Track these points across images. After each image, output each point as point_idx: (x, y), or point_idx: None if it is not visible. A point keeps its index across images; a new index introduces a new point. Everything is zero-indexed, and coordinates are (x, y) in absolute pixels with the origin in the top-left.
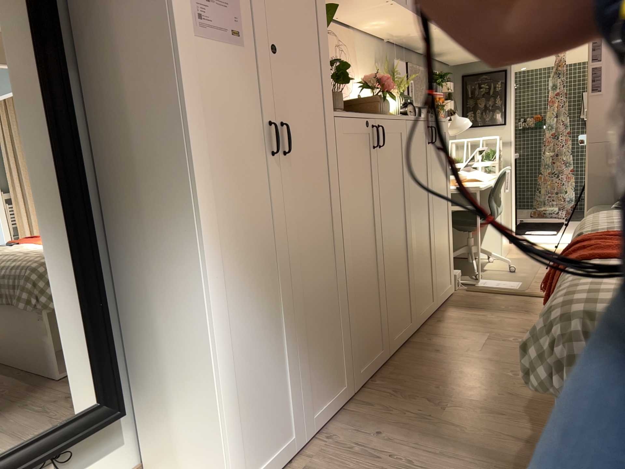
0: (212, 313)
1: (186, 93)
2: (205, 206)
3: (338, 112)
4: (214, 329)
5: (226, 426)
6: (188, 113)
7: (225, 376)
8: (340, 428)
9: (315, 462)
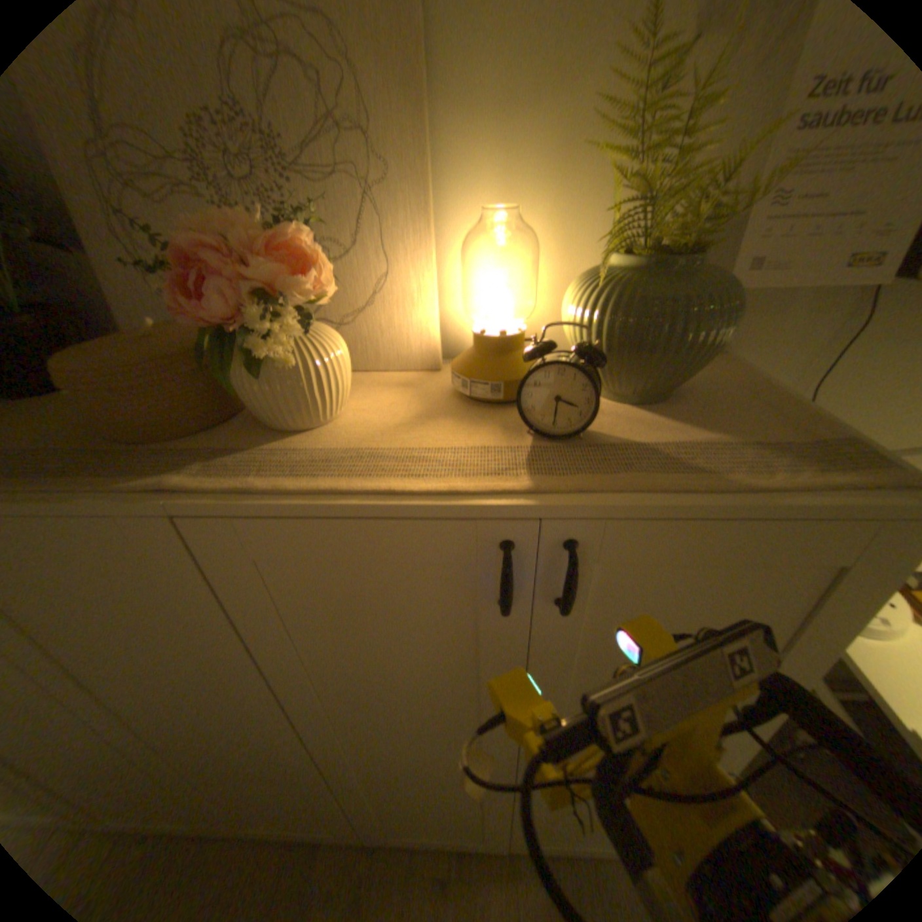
0: None
1: None
2: None
3: None
4: None
5: None
6: None
7: None
8: None
9: None
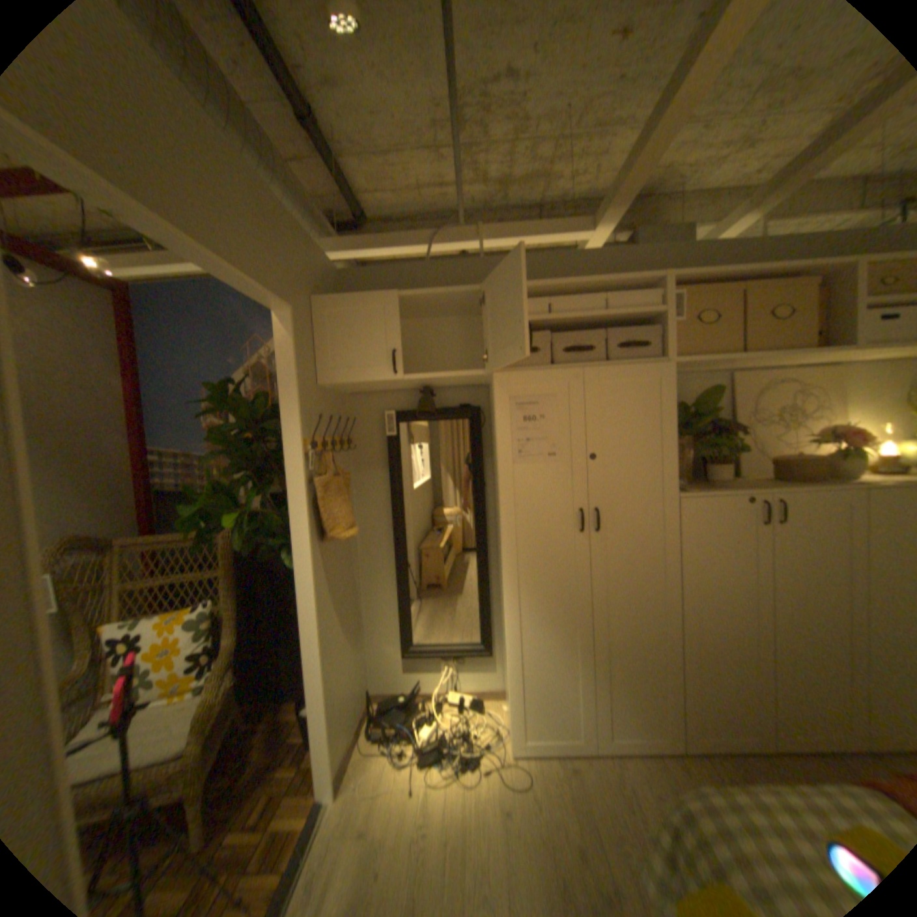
0: (507, 629)
1: (500, 501)
2: (508, 565)
3: (692, 494)
4: (507, 639)
5: (511, 702)
6: (500, 511)
7: (513, 671)
8: (637, 772)
9: (589, 777)
